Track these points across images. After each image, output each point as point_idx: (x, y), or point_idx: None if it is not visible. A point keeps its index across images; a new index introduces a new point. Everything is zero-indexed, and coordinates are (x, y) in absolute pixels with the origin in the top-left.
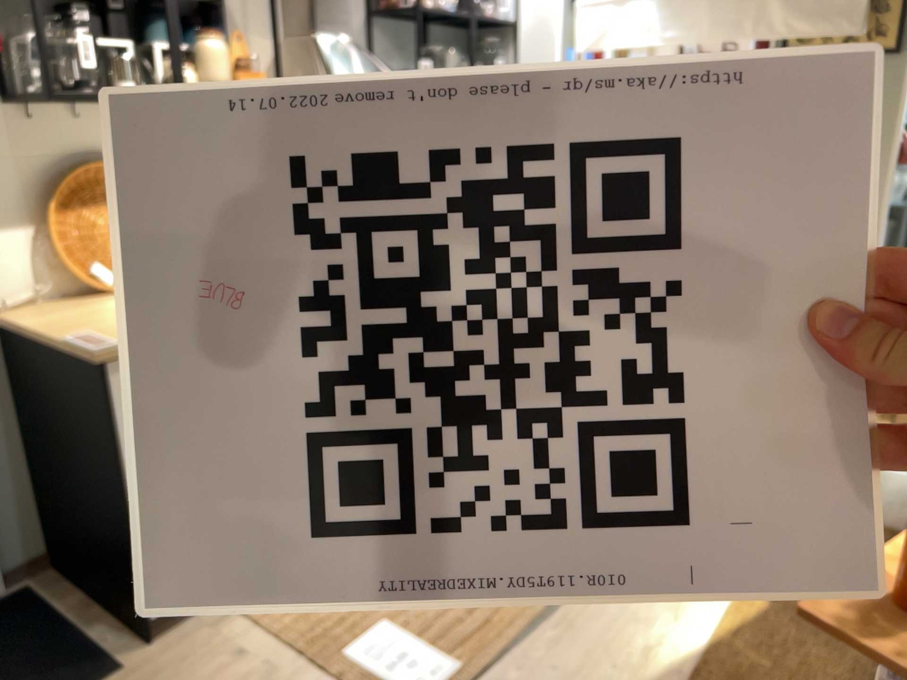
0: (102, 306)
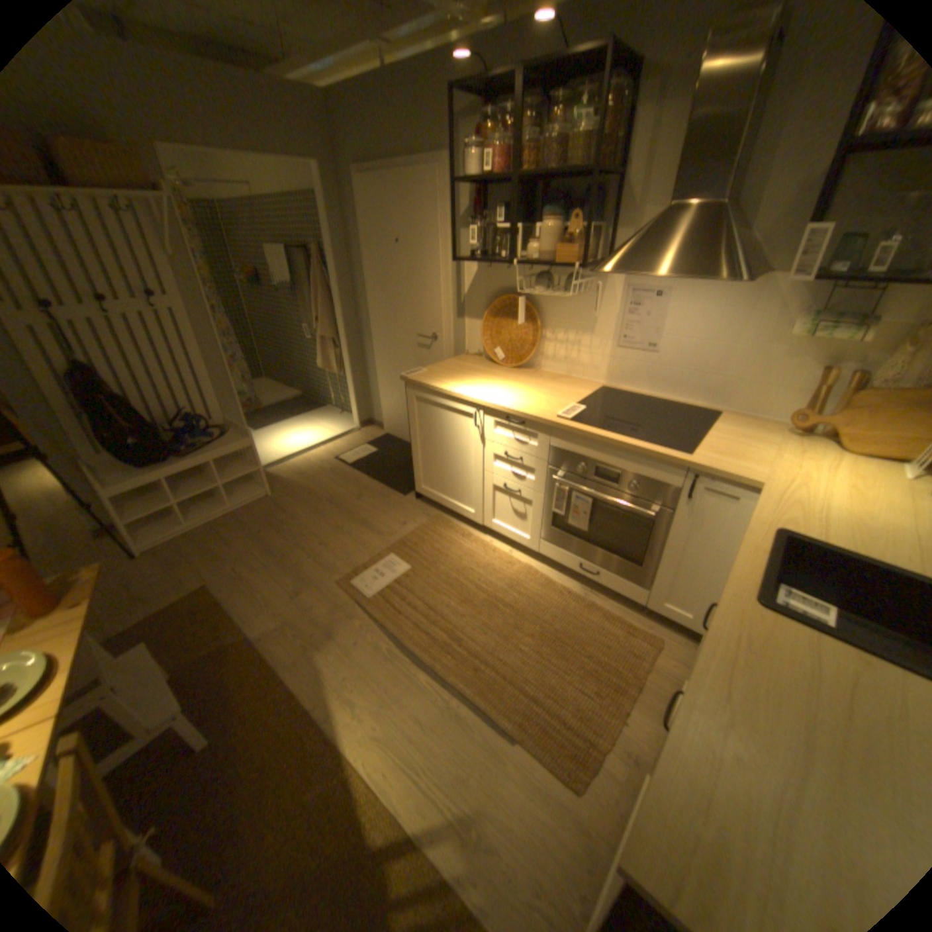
0: (475, 366)
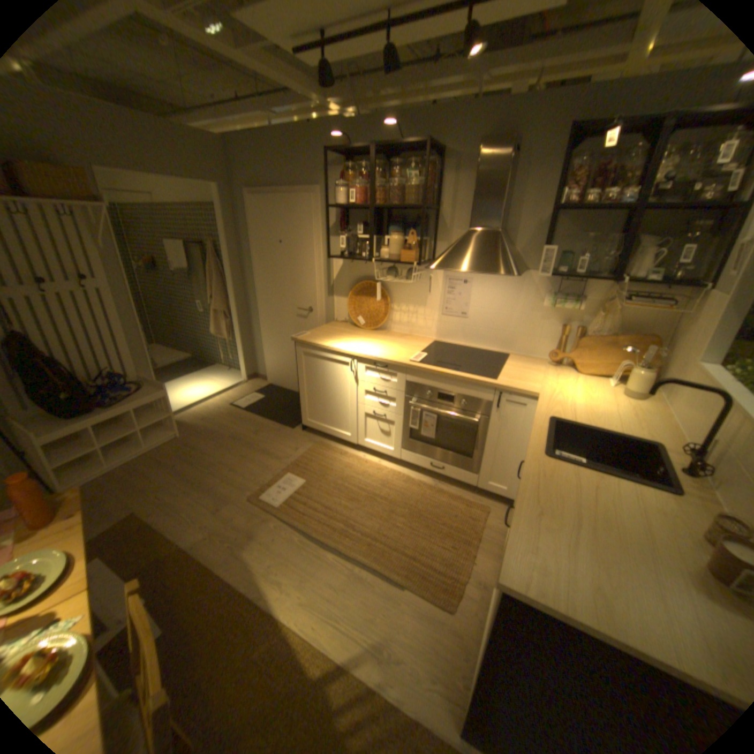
0: (344, 330)
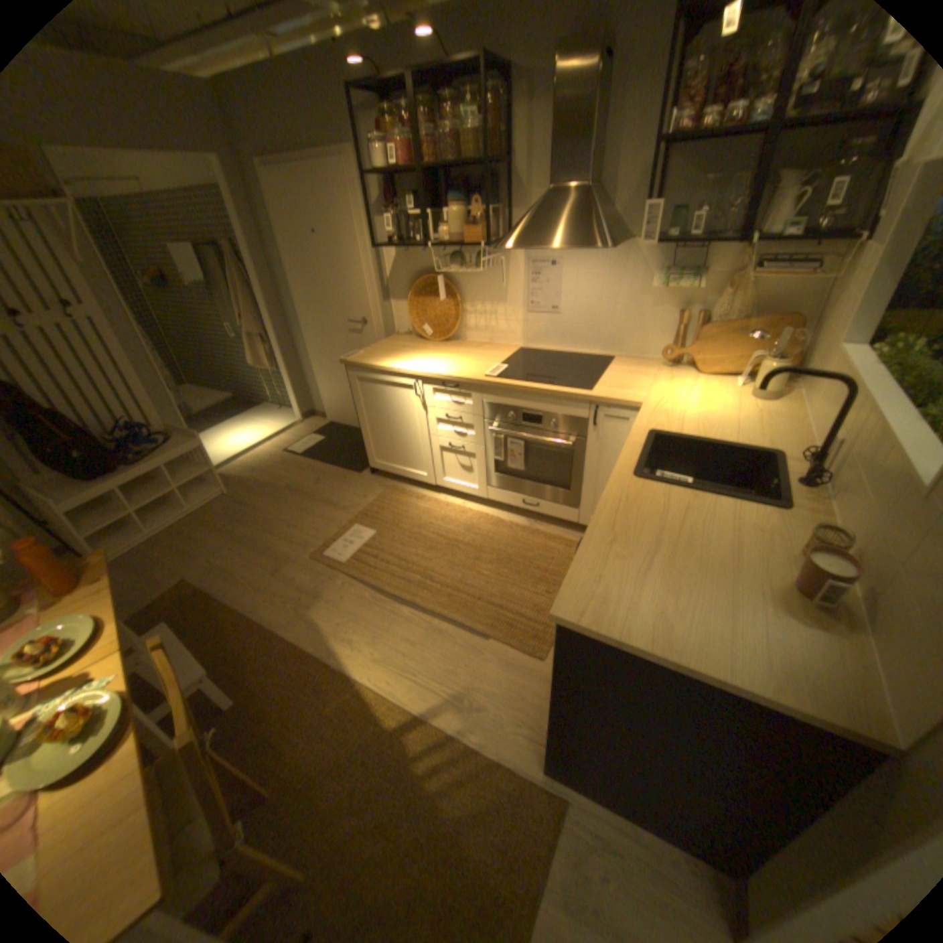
0: (407, 344)
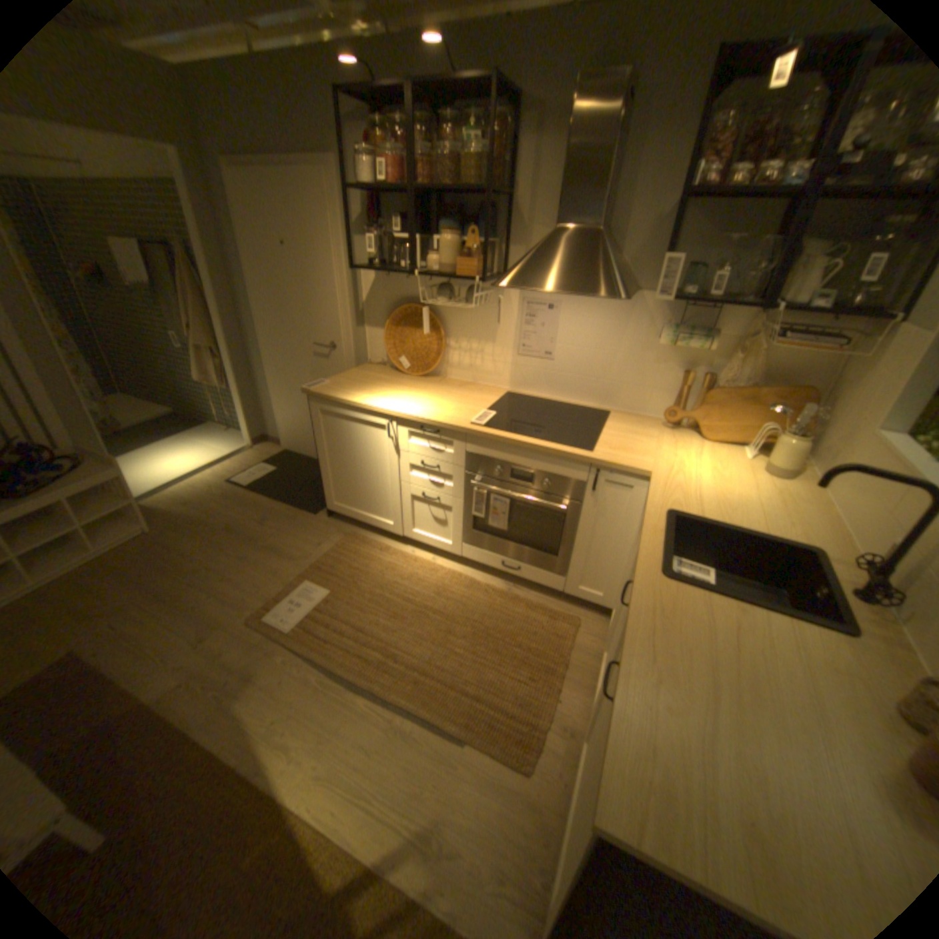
0: (381, 376)
